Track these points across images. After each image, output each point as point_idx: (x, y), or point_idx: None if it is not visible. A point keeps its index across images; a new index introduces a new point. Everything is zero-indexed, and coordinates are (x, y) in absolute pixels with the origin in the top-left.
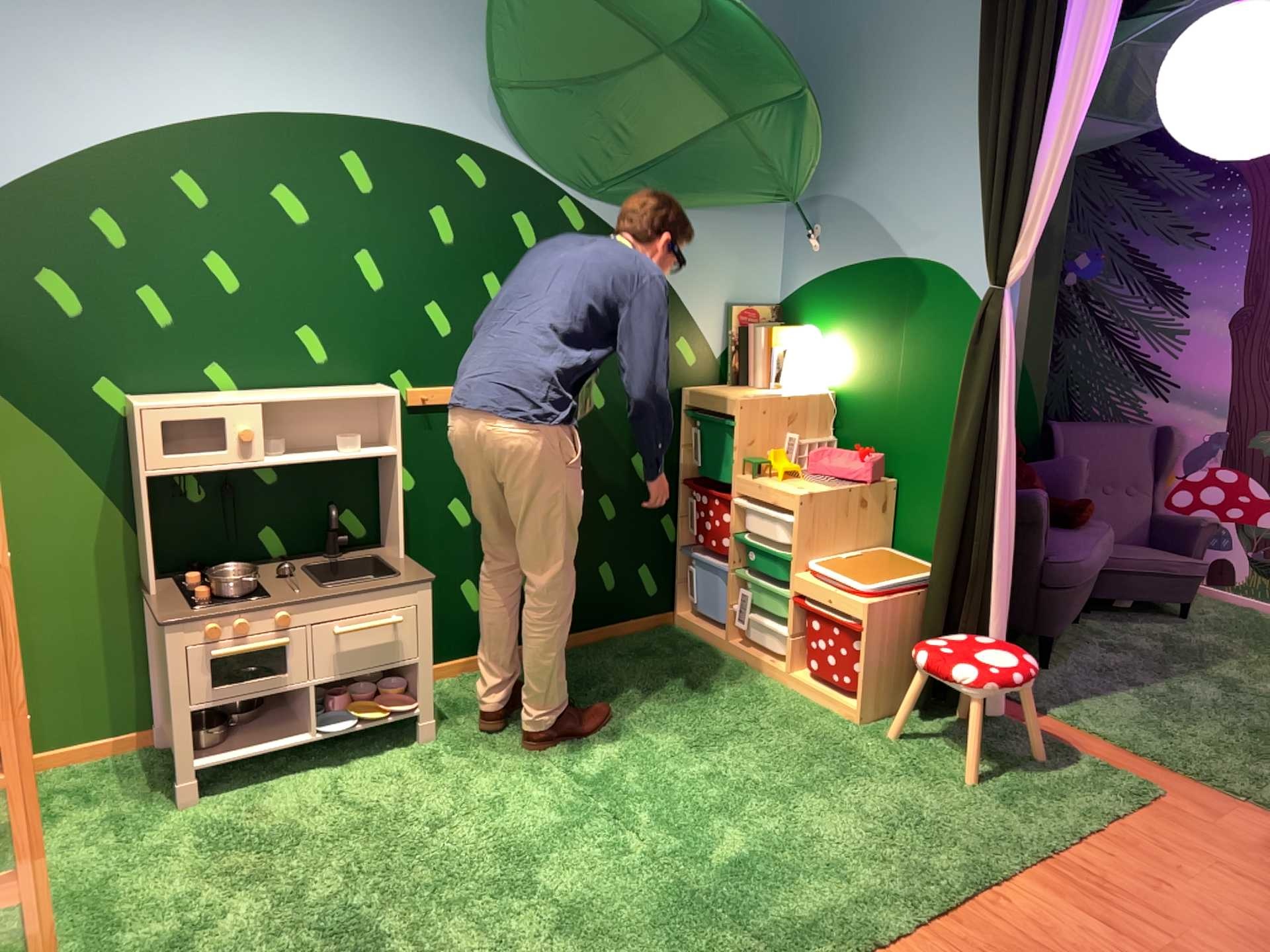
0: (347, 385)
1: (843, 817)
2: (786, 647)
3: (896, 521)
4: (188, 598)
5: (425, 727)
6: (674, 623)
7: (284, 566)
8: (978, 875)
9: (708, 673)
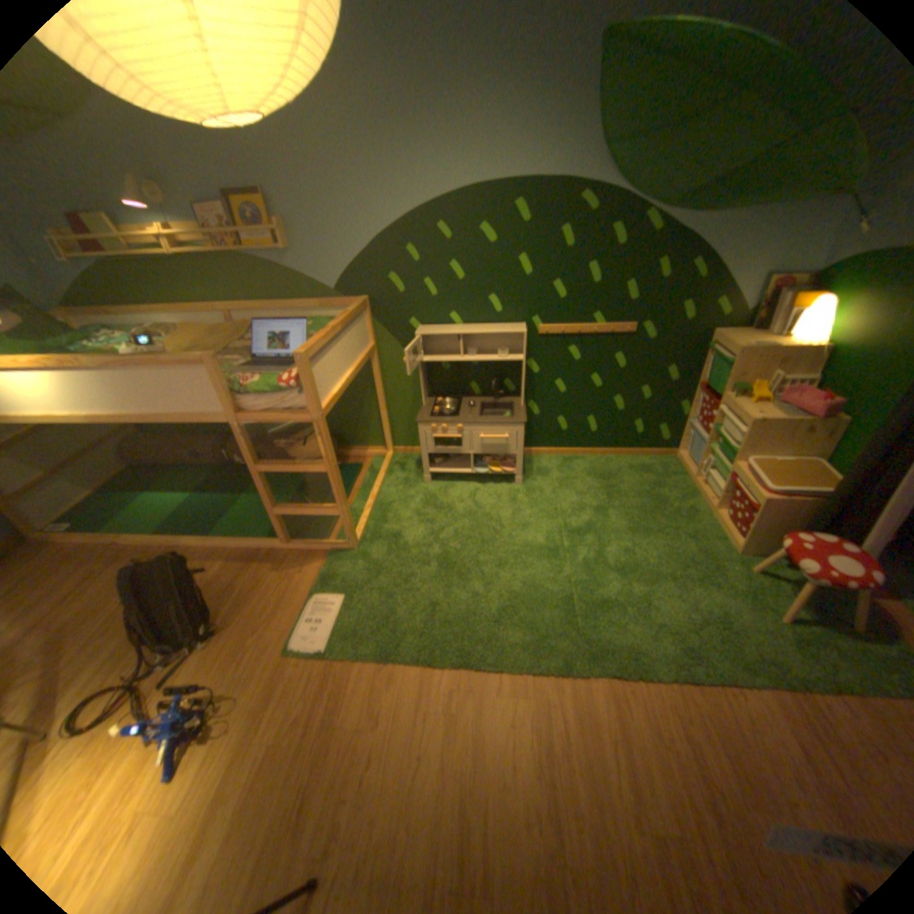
0: (508, 324)
1: (681, 605)
2: (722, 495)
3: (839, 445)
4: (433, 411)
5: (516, 480)
6: (676, 455)
7: (475, 401)
8: (736, 677)
9: (672, 492)
